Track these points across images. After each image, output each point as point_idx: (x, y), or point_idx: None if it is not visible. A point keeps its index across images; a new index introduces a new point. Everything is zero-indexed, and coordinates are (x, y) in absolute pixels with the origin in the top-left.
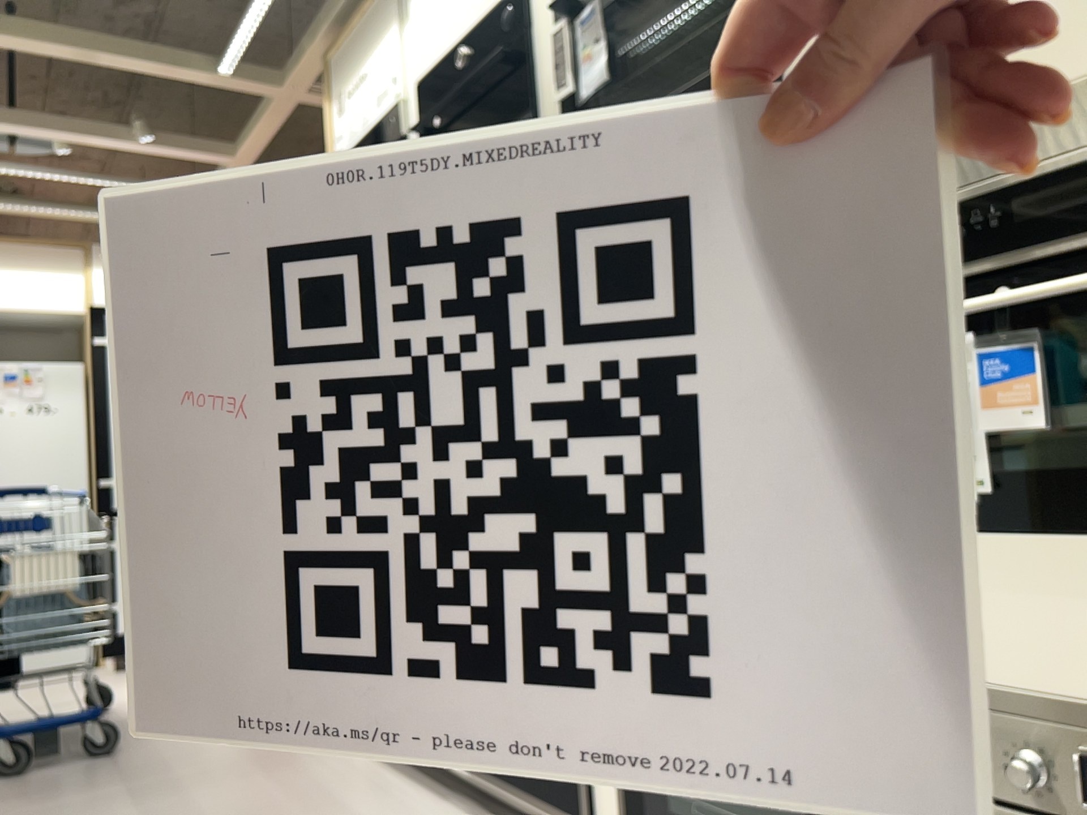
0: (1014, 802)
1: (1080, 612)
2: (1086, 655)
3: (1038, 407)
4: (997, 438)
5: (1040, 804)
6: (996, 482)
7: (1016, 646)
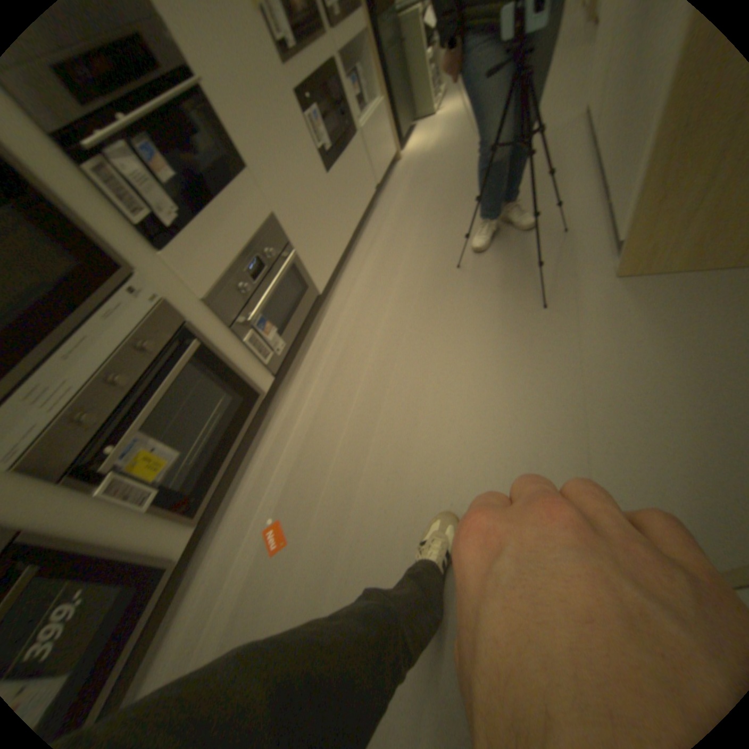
0: (247, 299)
1: (220, 232)
2: (229, 243)
3: (168, 164)
4: (168, 183)
5: (251, 291)
6: (177, 203)
7: (219, 256)
